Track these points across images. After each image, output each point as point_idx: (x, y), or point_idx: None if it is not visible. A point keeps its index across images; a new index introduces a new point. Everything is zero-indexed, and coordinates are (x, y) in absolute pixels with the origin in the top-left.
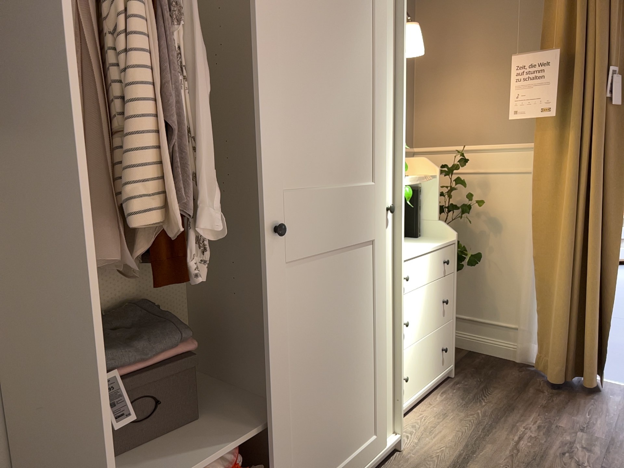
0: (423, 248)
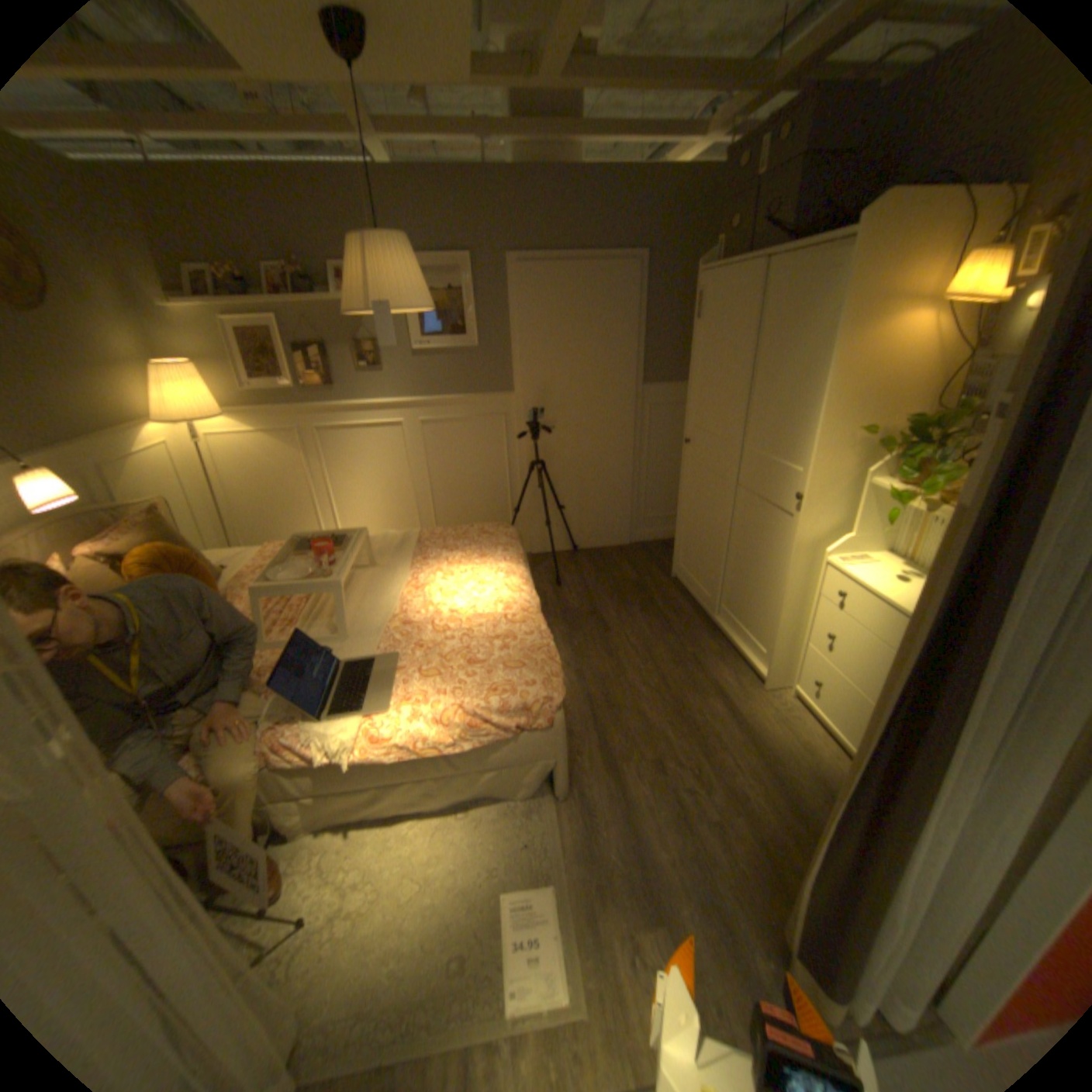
0: (903, 609)
